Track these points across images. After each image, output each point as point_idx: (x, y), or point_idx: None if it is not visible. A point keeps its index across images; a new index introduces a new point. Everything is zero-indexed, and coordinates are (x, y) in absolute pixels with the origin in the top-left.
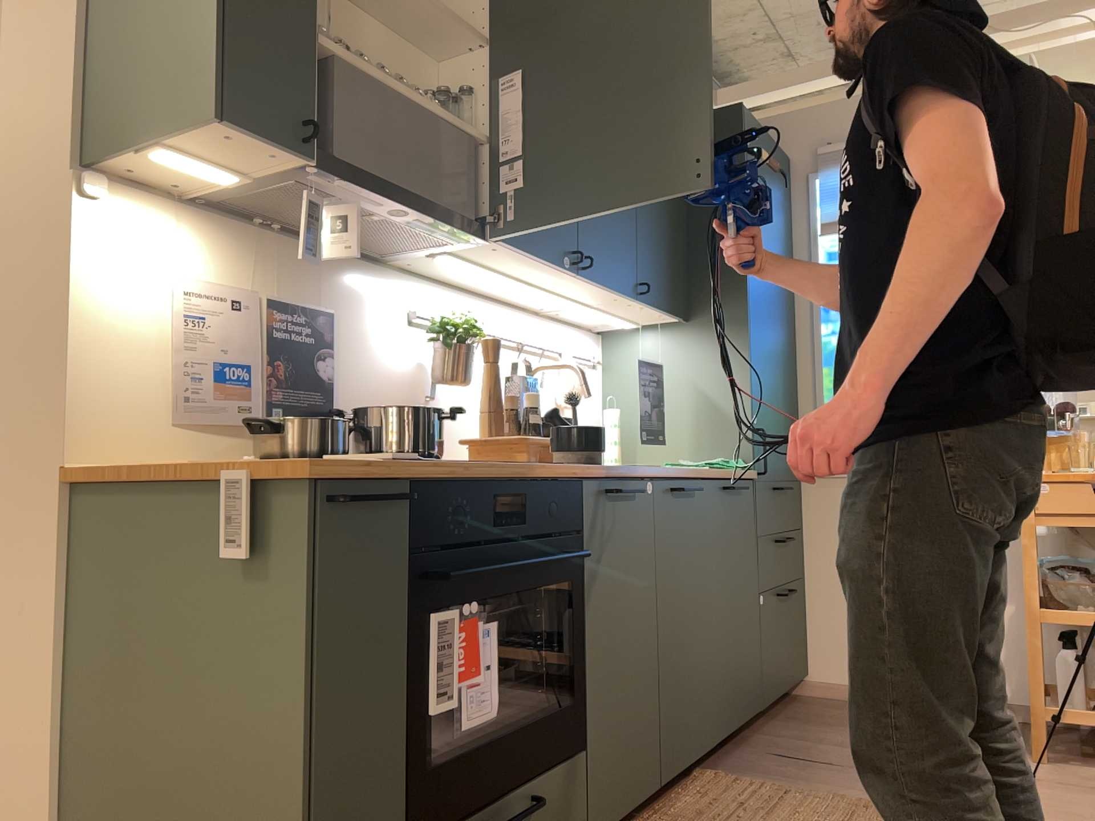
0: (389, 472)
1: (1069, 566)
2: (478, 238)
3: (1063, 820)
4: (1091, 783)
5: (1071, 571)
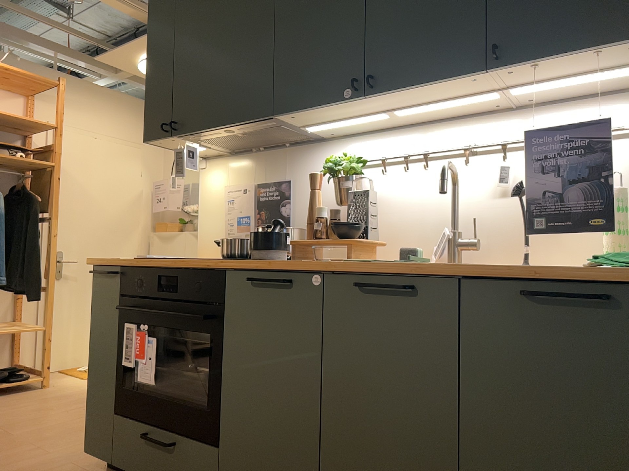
0: (110, 262)
1: None
2: (277, 118)
3: None
4: None
5: None
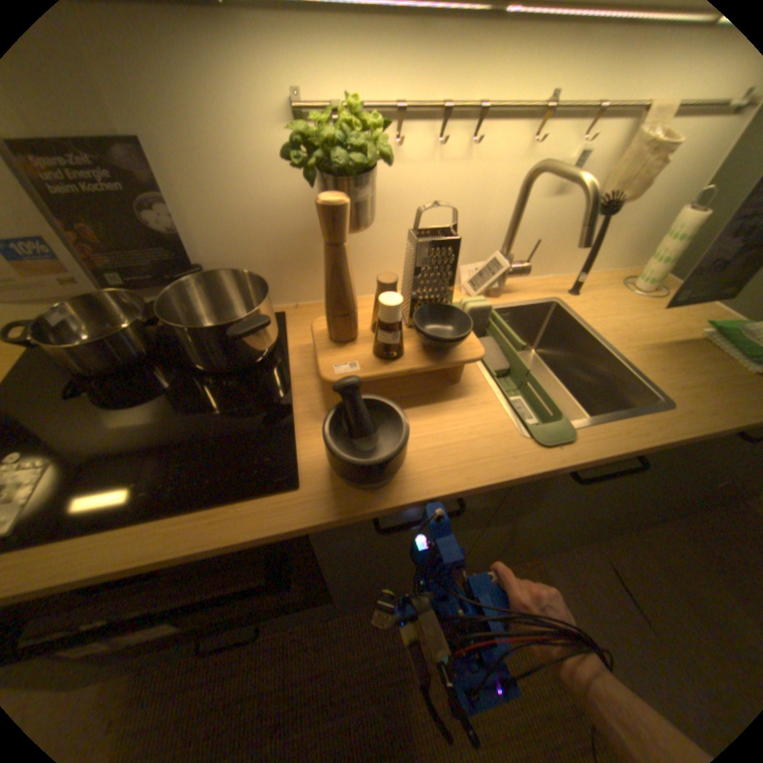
0: None
1: None
2: None
3: None
4: None
5: None
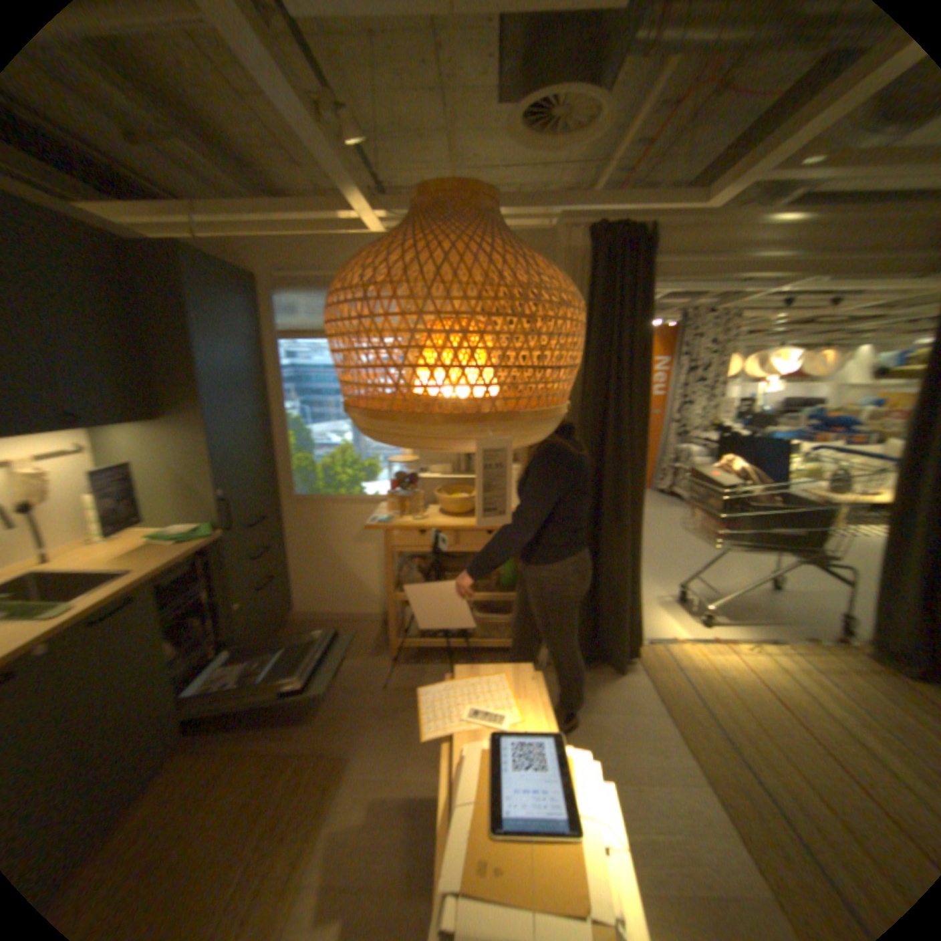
0: None
1: (414, 557)
2: None
3: (382, 735)
4: (409, 684)
5: (415, 560)
